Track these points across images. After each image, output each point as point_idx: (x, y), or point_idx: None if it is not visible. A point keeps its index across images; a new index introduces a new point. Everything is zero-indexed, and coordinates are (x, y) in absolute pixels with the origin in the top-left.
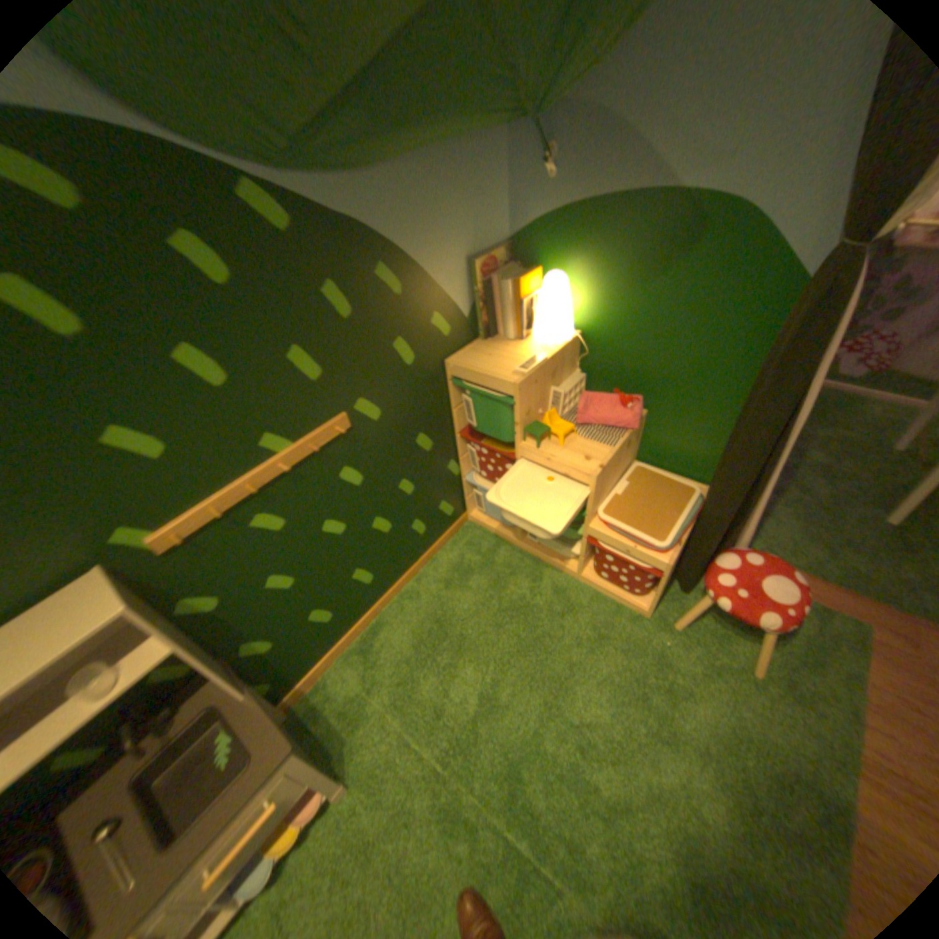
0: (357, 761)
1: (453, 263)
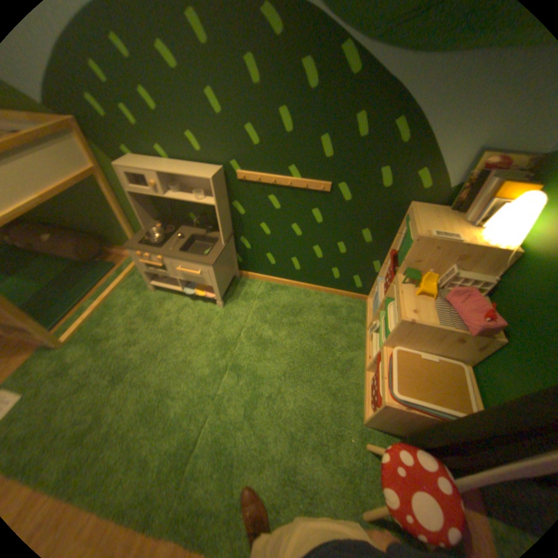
0: (233, 306)
1: (465, 144)
